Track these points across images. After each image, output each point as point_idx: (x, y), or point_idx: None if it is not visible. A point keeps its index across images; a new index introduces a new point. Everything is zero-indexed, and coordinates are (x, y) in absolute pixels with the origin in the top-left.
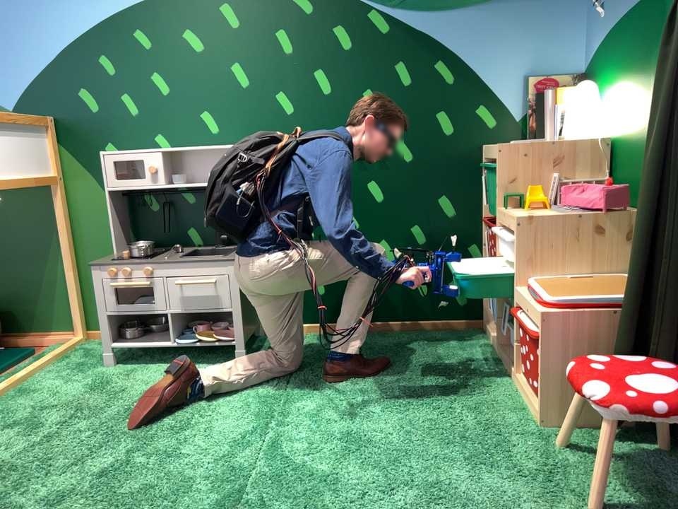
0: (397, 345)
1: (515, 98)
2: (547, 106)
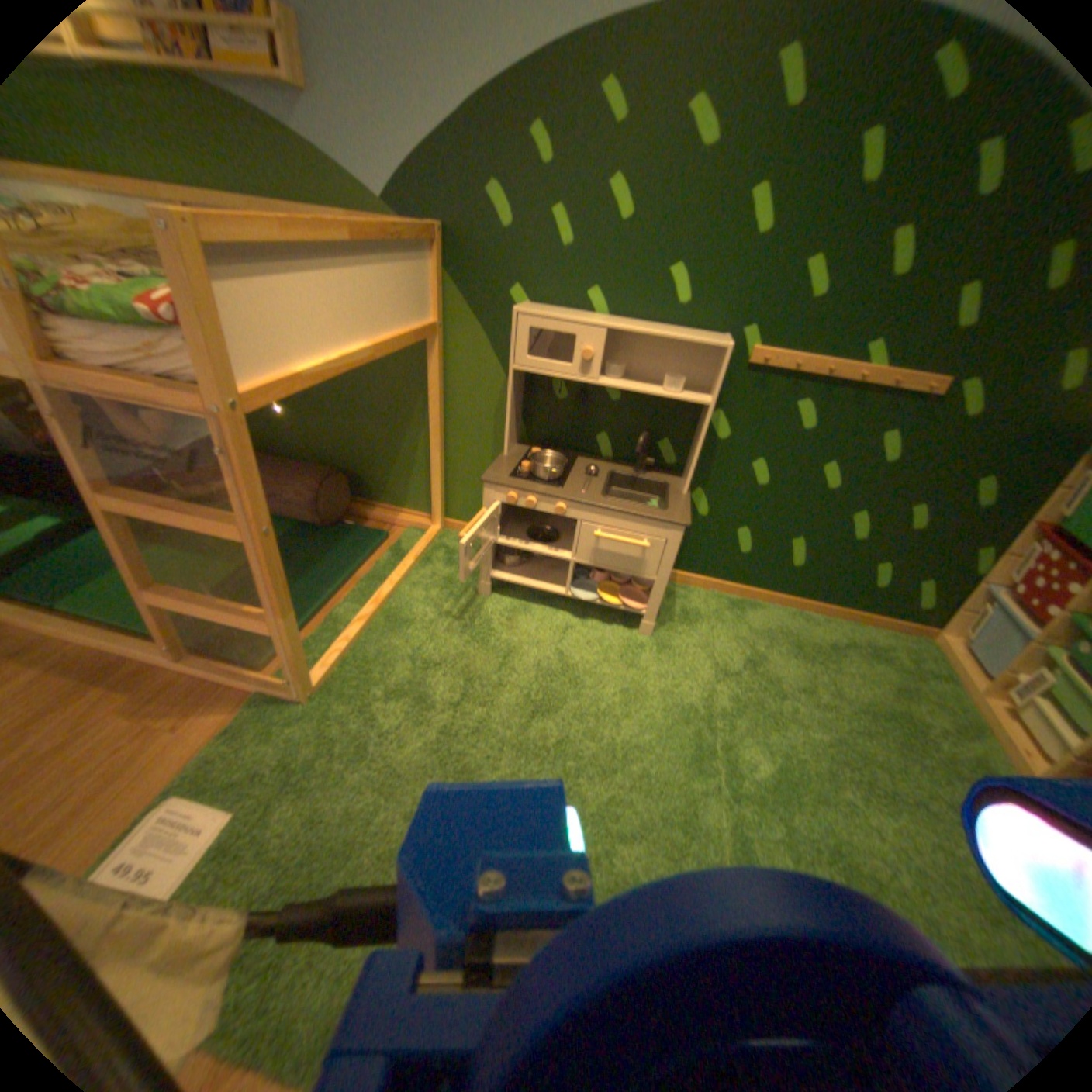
0: (829, 643)
1: None
2: None
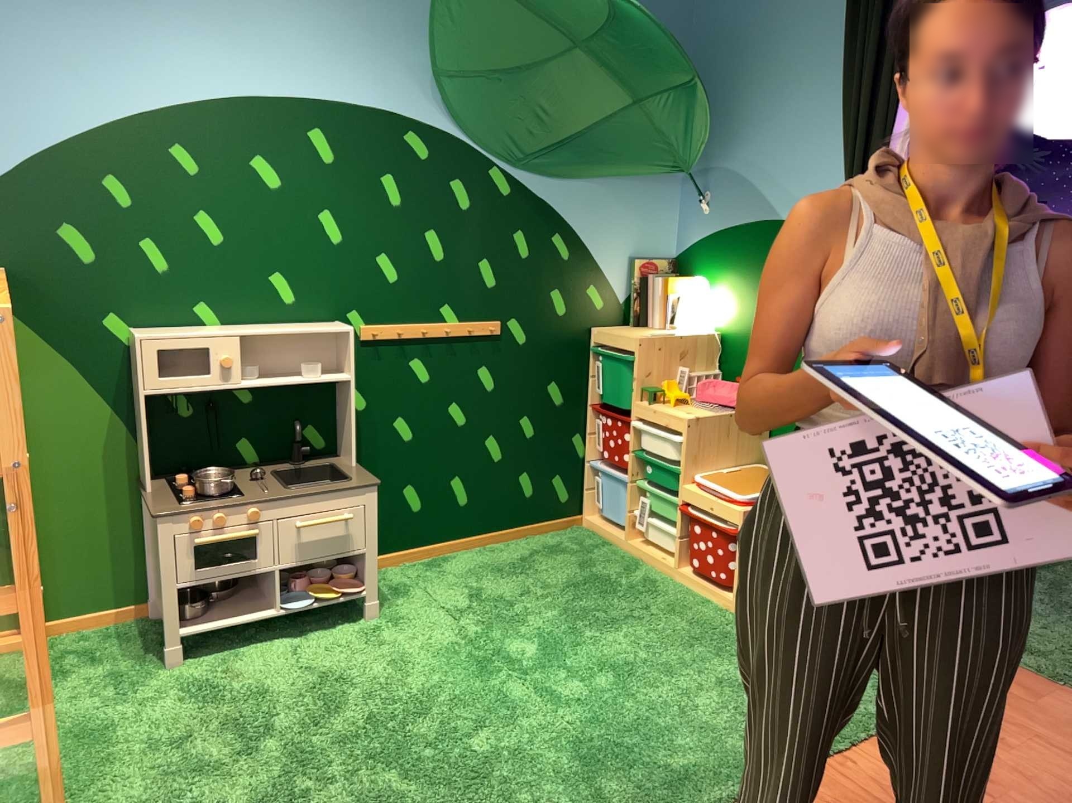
0: (520, 556)
1: (619, 280)
2: (654, 294)
